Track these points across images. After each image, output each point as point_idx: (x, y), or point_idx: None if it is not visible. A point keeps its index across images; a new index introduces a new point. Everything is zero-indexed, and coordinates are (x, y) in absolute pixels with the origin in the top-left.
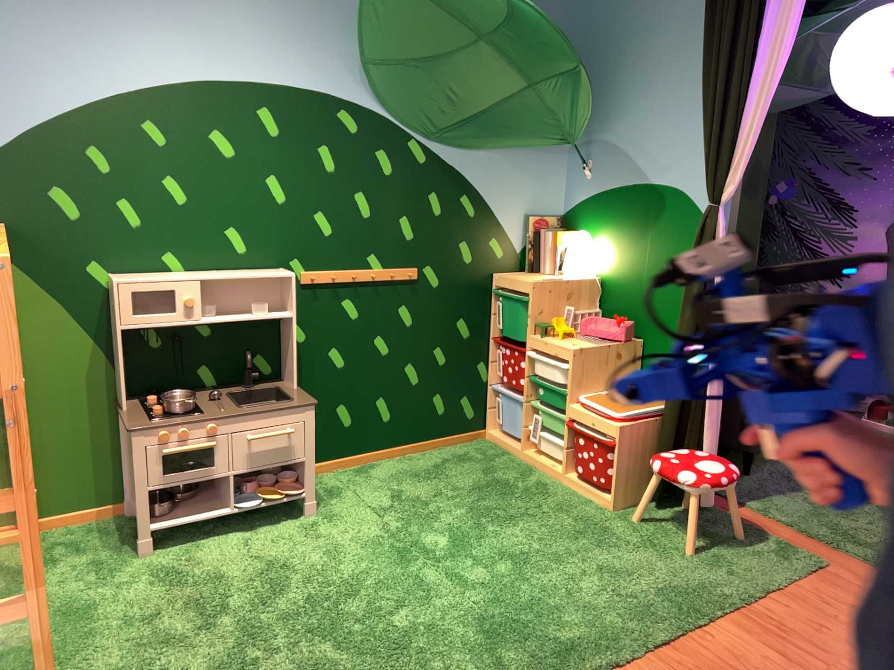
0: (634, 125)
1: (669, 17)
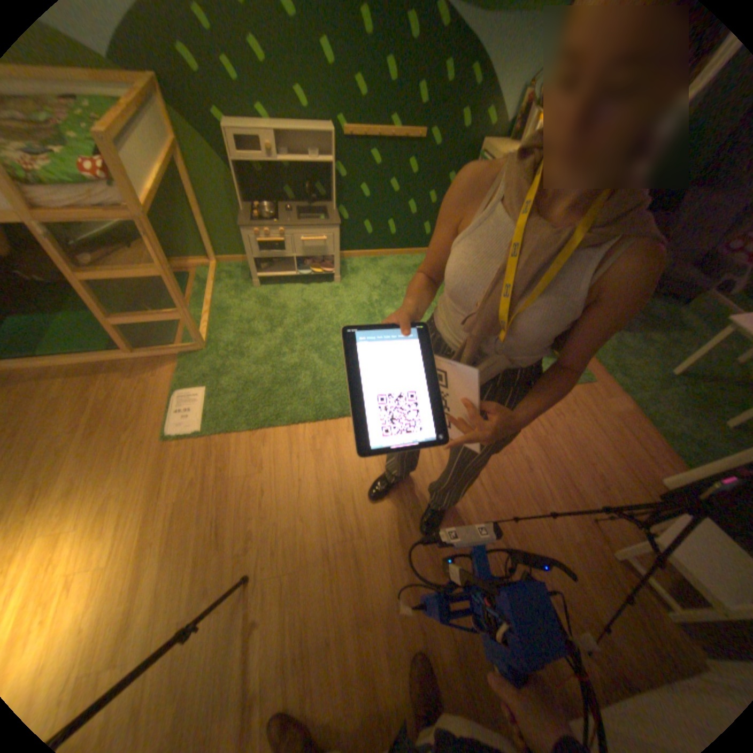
0: None
1: None
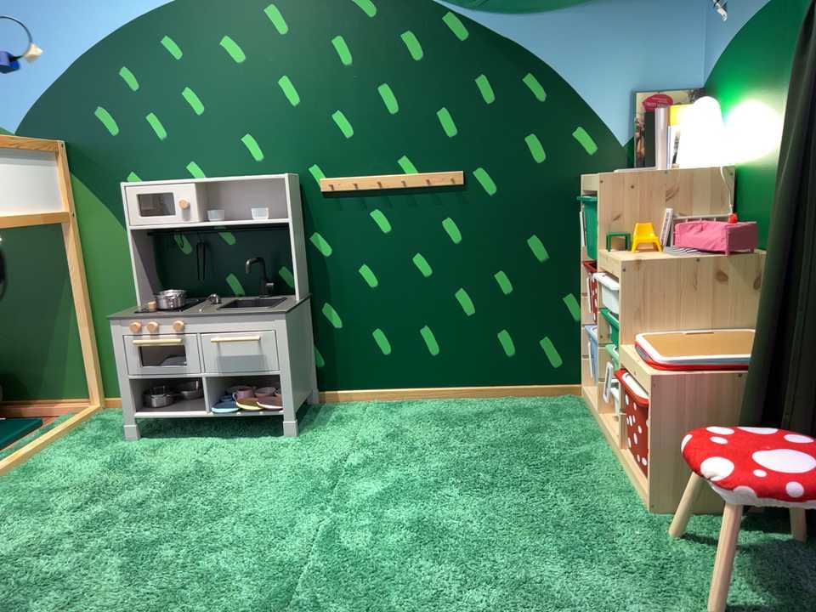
0: None
1: None
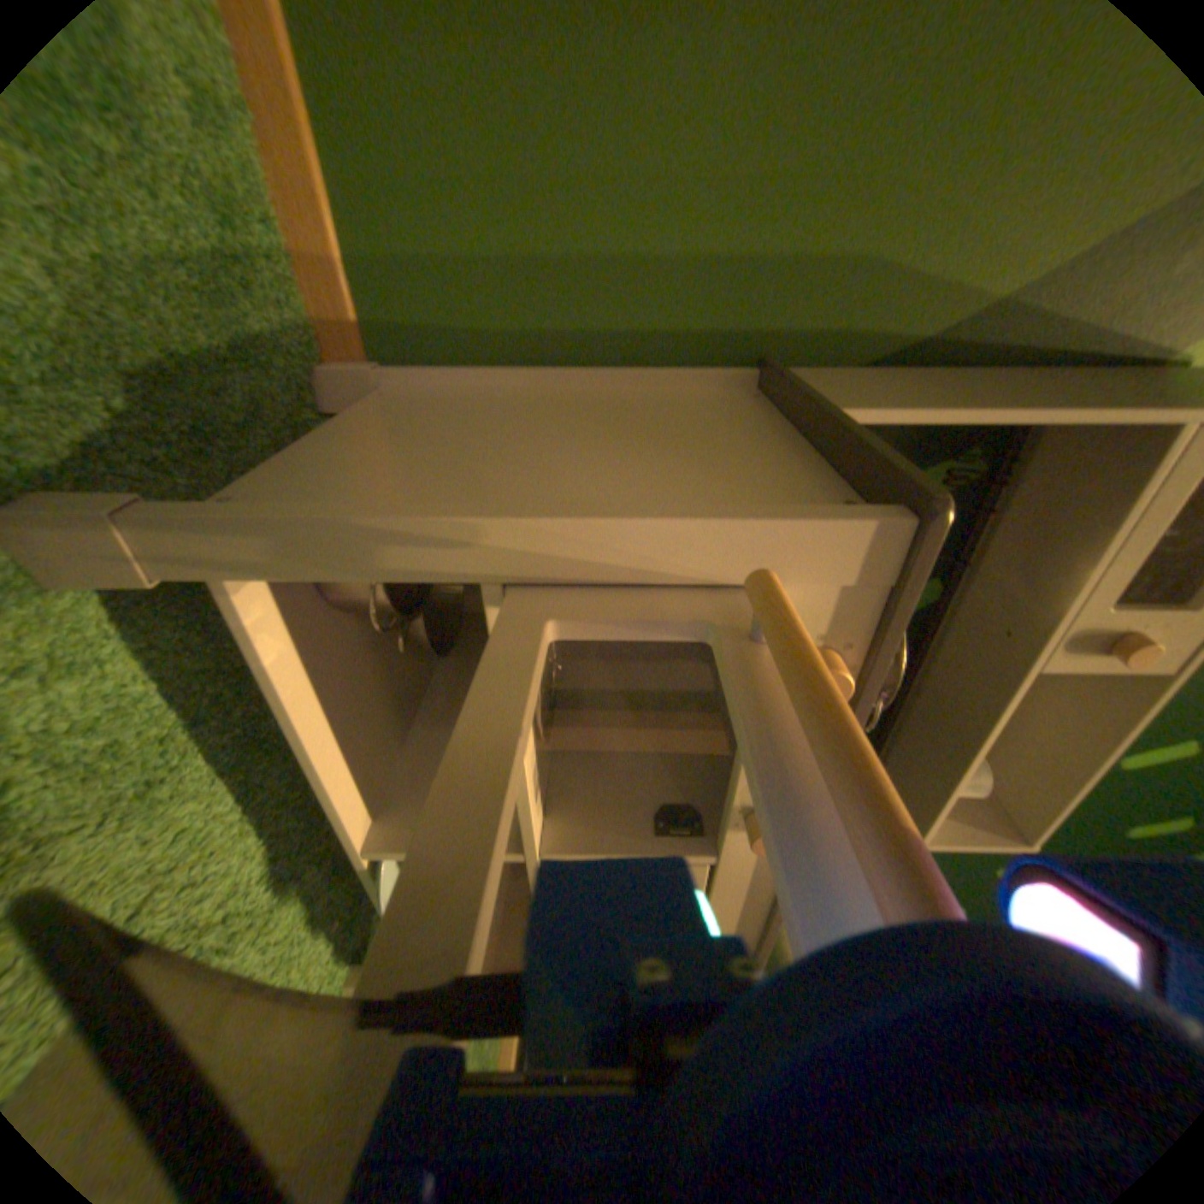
0: None
1: None
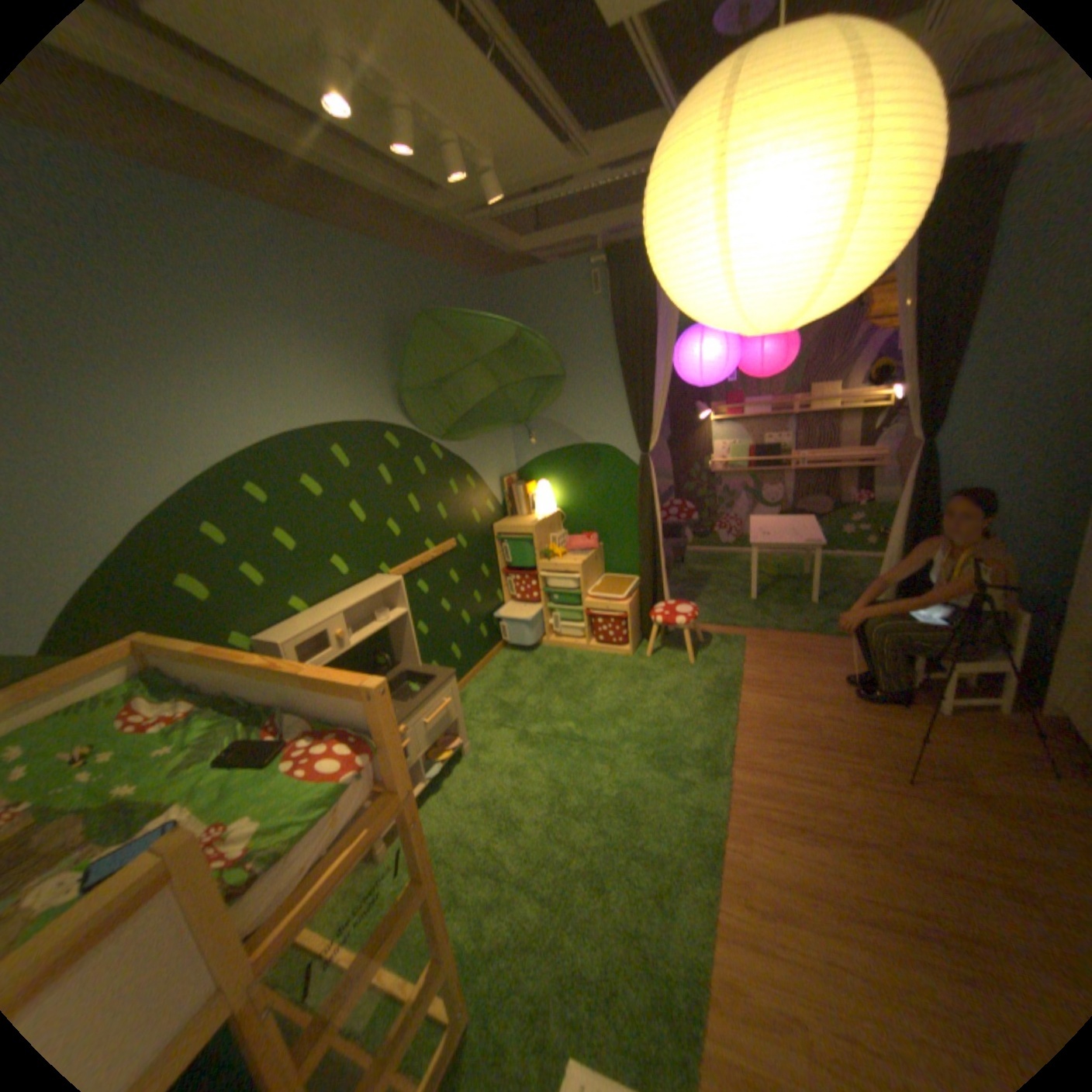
0: (567, 403)
1: (581, 329)
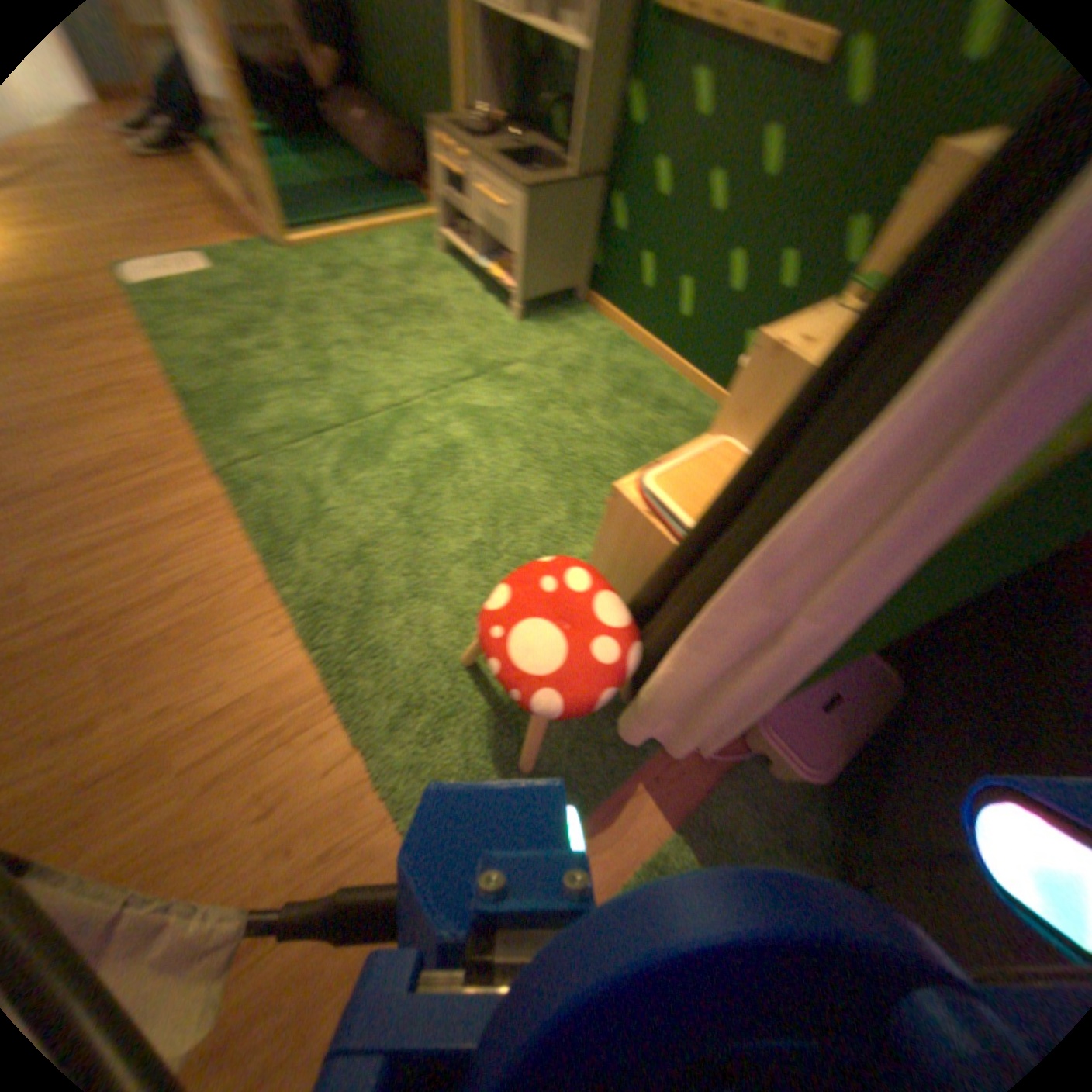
0: None
1: None
